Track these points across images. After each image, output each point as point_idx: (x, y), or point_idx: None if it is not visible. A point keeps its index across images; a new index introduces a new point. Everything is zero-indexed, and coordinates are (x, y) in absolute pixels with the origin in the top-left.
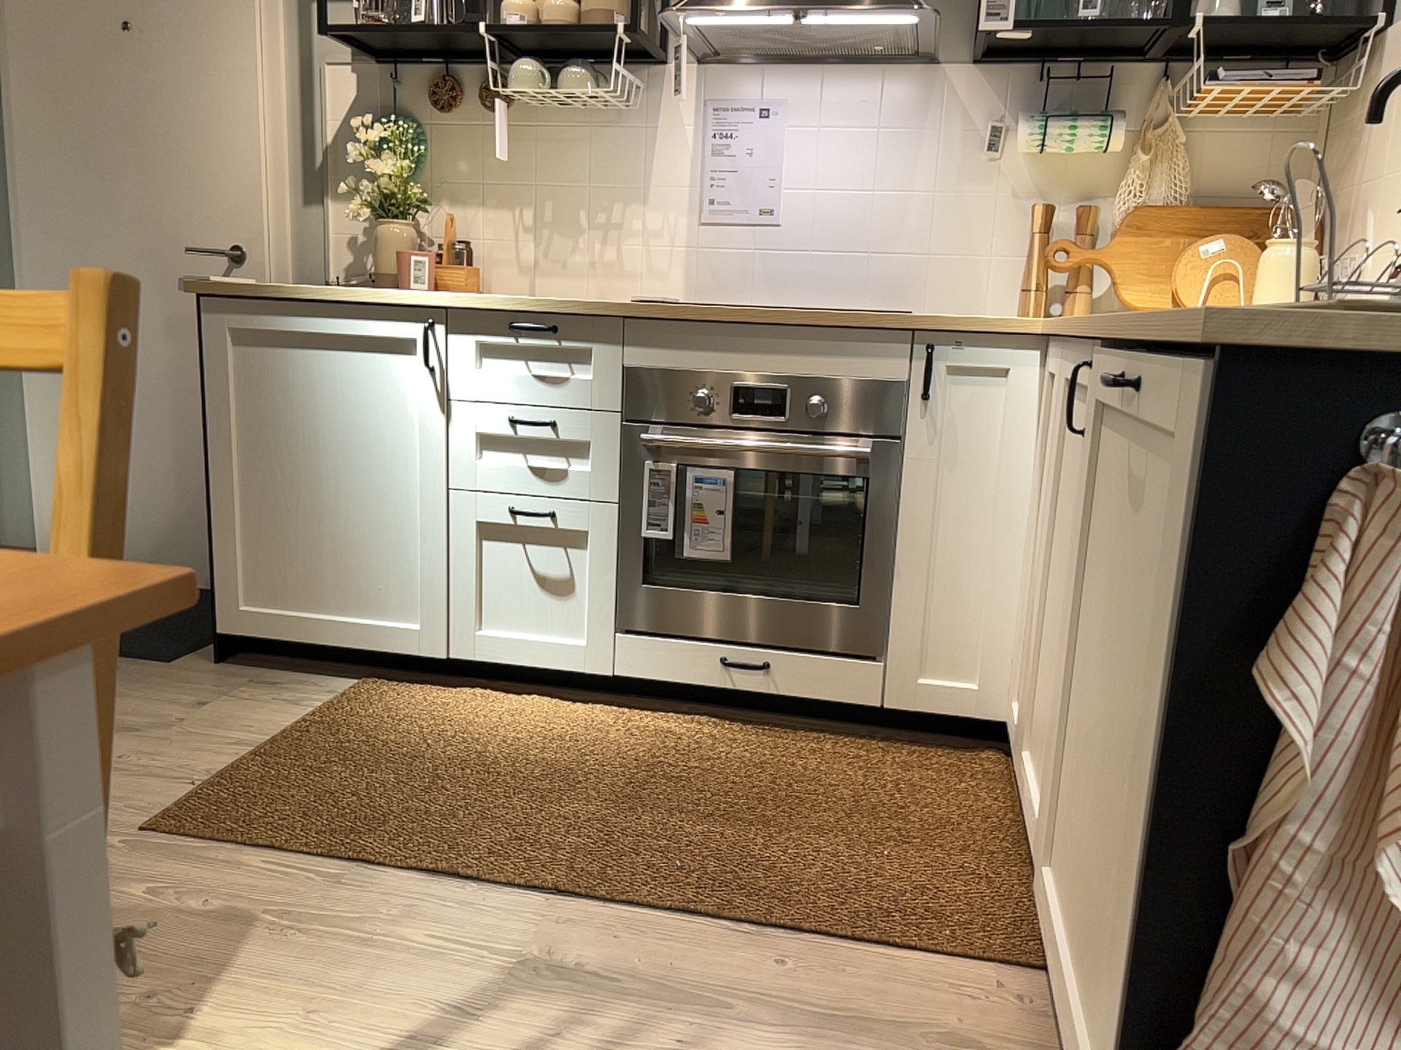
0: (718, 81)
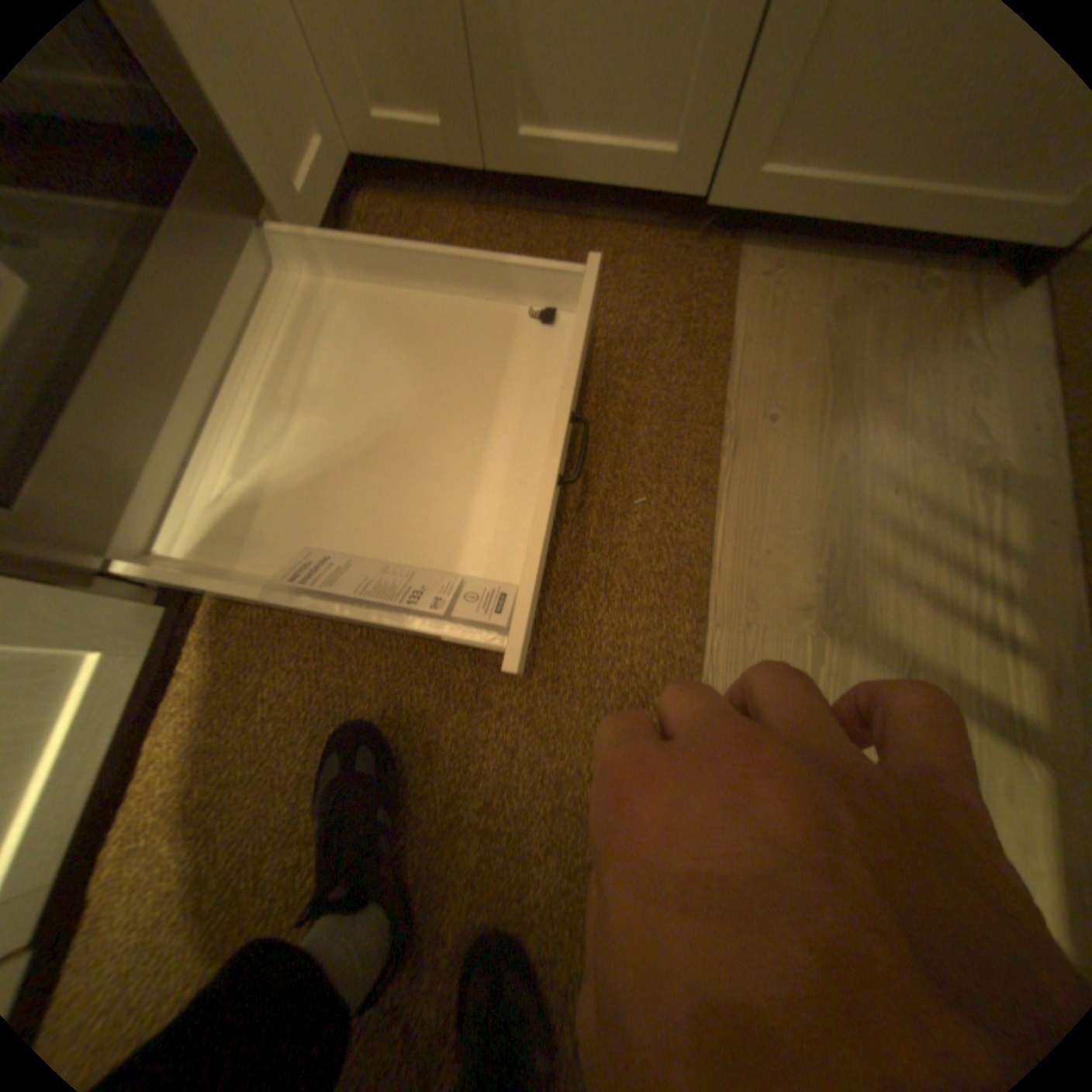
0: None
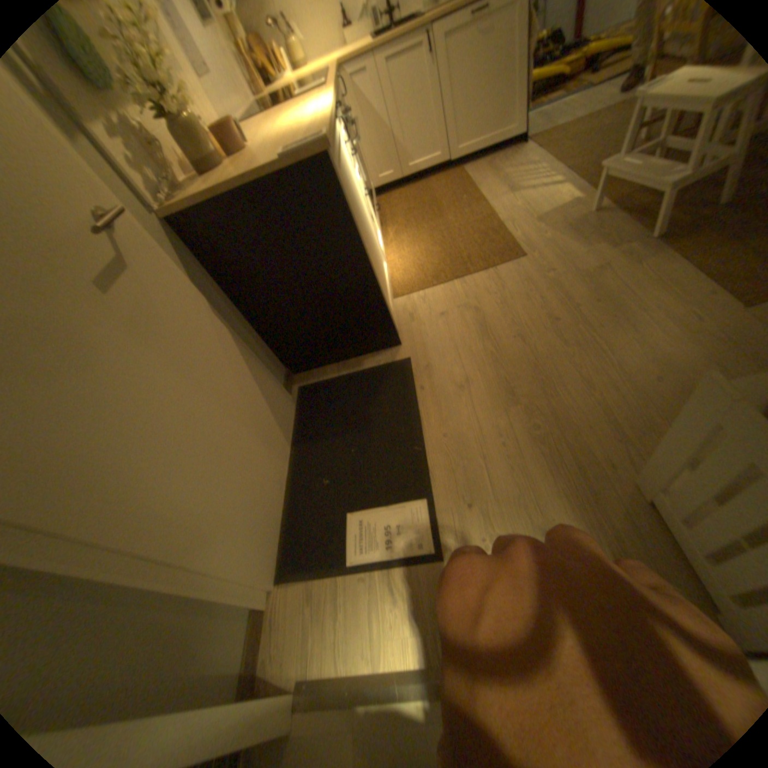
0: None
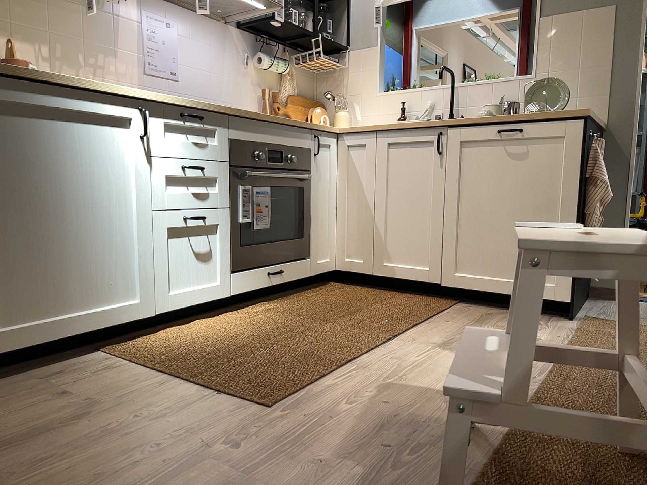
0: (149, 2)
